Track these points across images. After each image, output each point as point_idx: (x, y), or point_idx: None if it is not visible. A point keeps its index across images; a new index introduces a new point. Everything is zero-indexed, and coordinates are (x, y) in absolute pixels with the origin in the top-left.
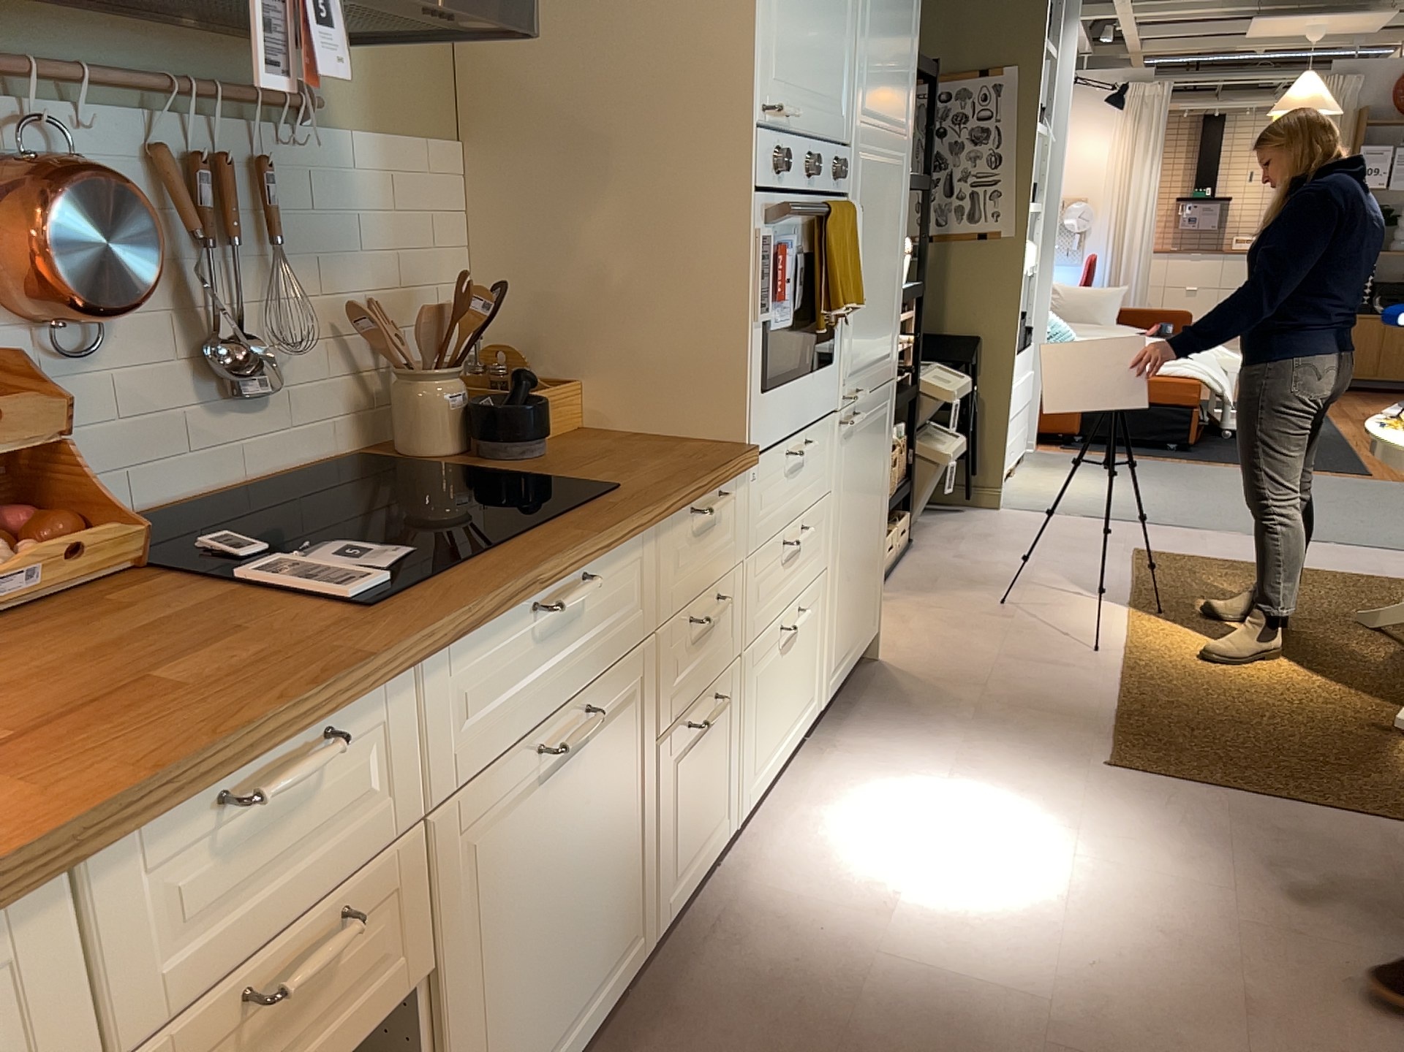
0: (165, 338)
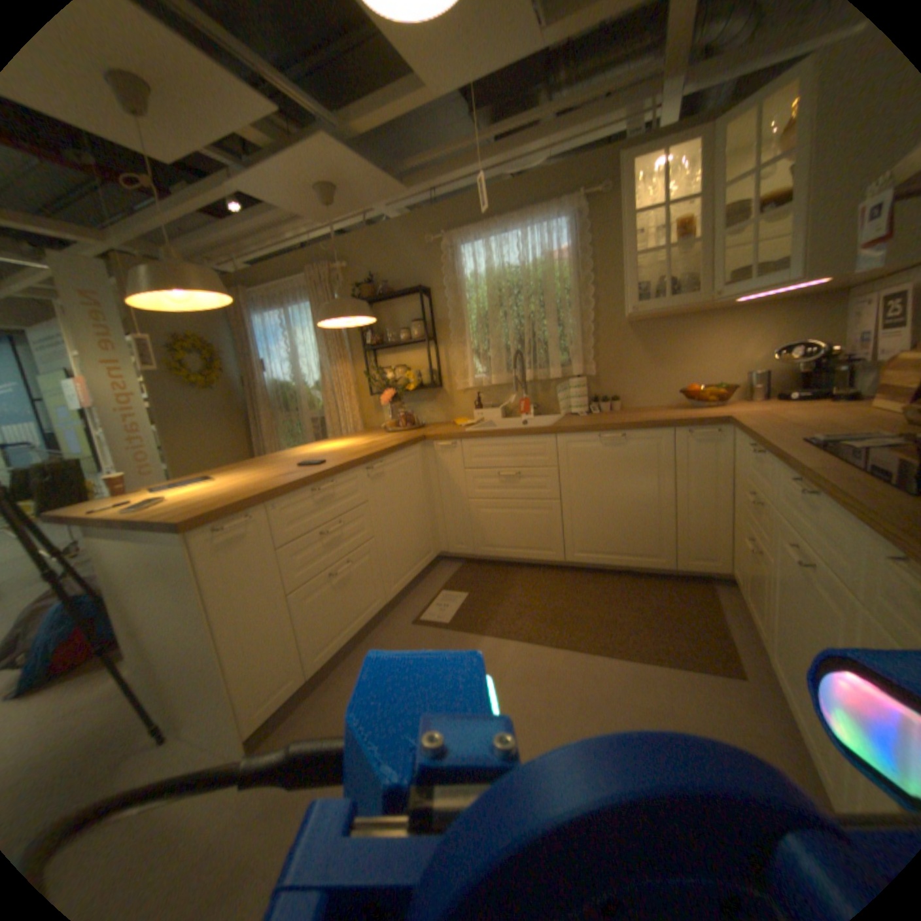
0: None
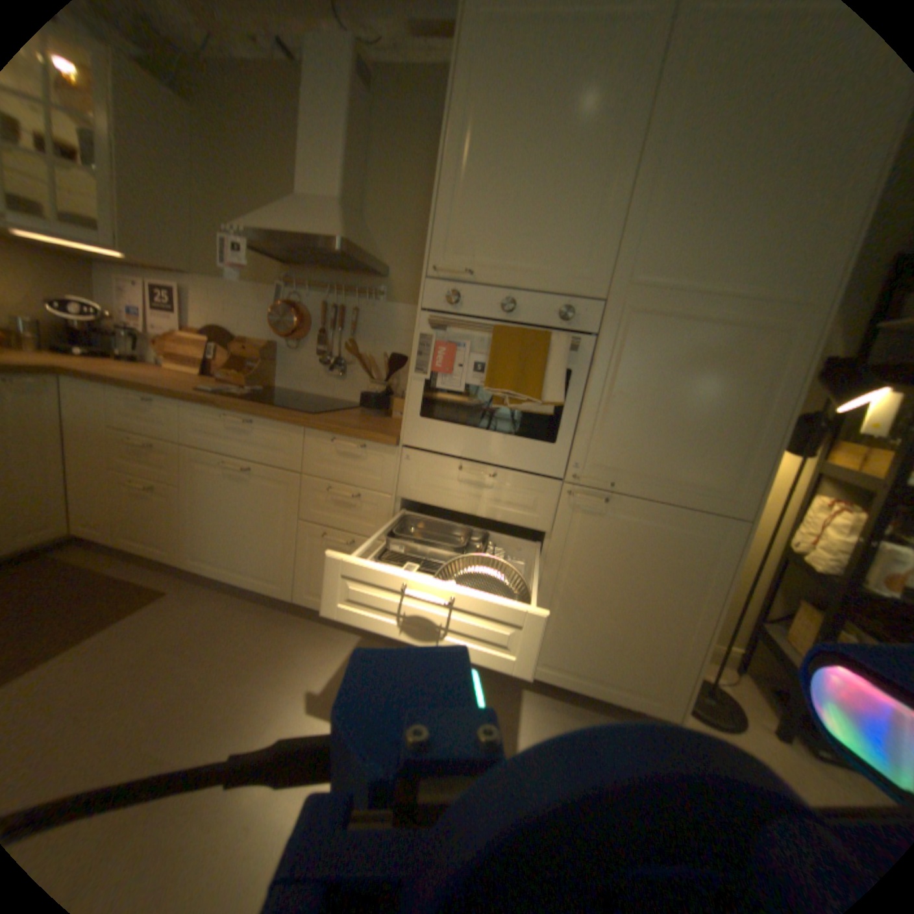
0: (315, 350)
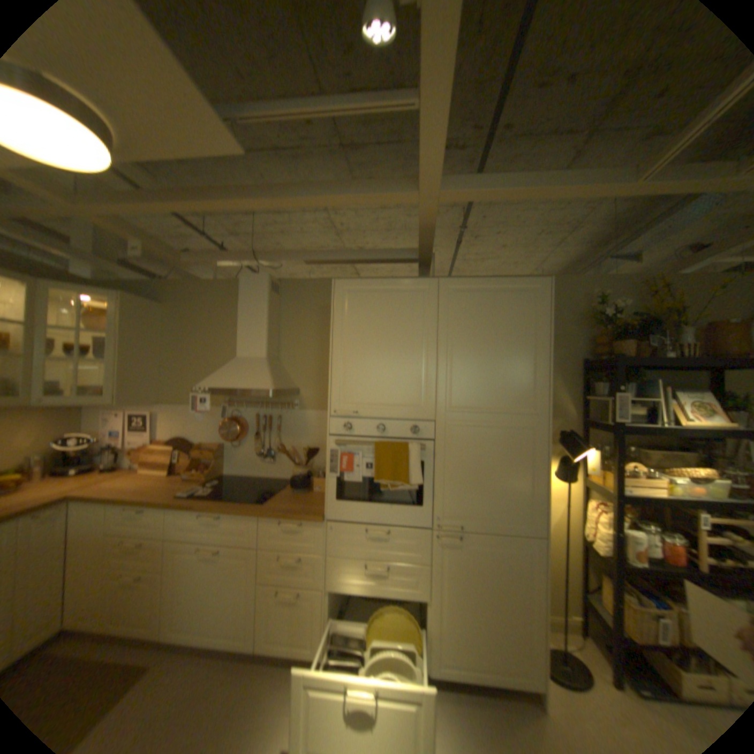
0: (252, 448)
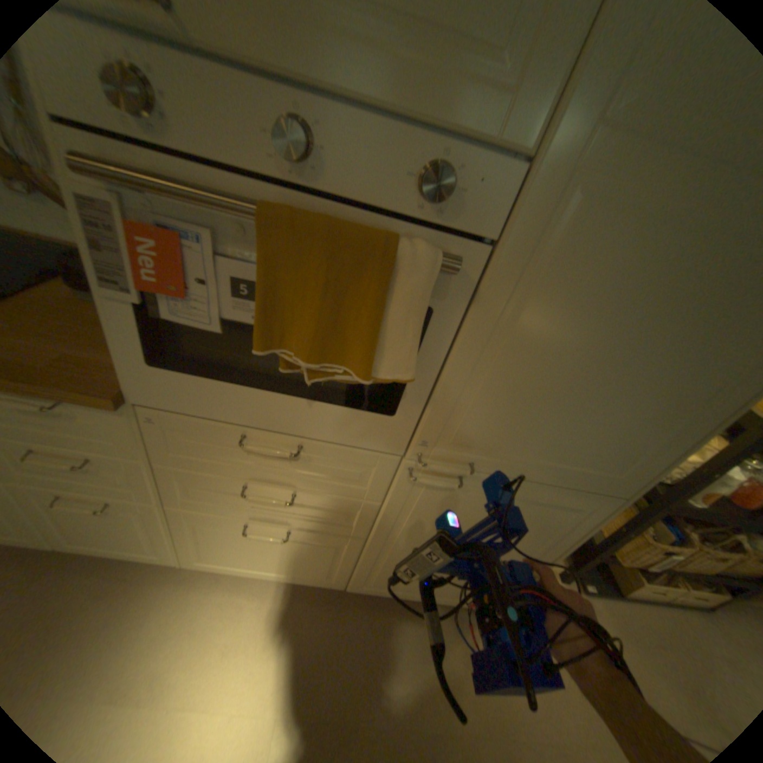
0: None
